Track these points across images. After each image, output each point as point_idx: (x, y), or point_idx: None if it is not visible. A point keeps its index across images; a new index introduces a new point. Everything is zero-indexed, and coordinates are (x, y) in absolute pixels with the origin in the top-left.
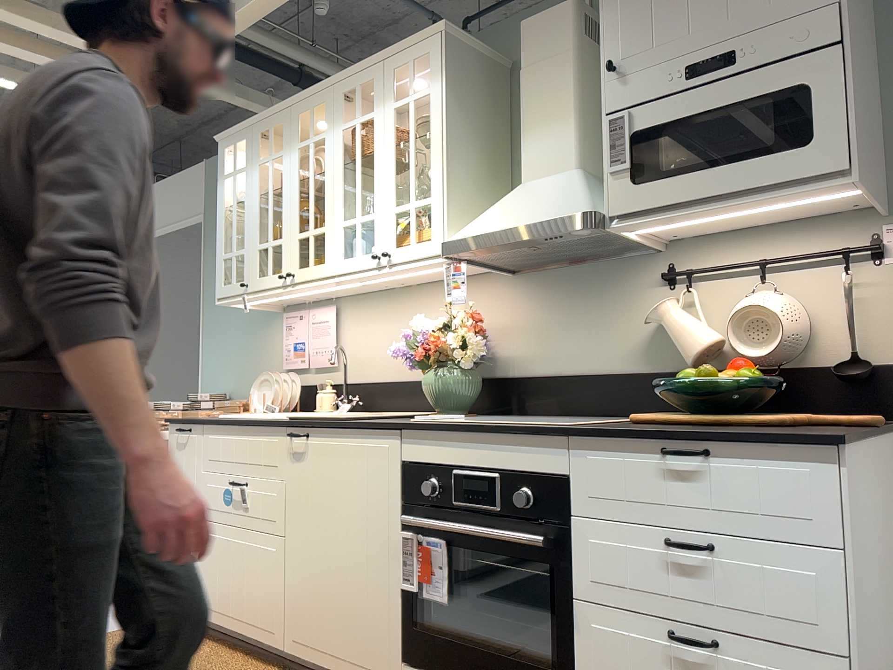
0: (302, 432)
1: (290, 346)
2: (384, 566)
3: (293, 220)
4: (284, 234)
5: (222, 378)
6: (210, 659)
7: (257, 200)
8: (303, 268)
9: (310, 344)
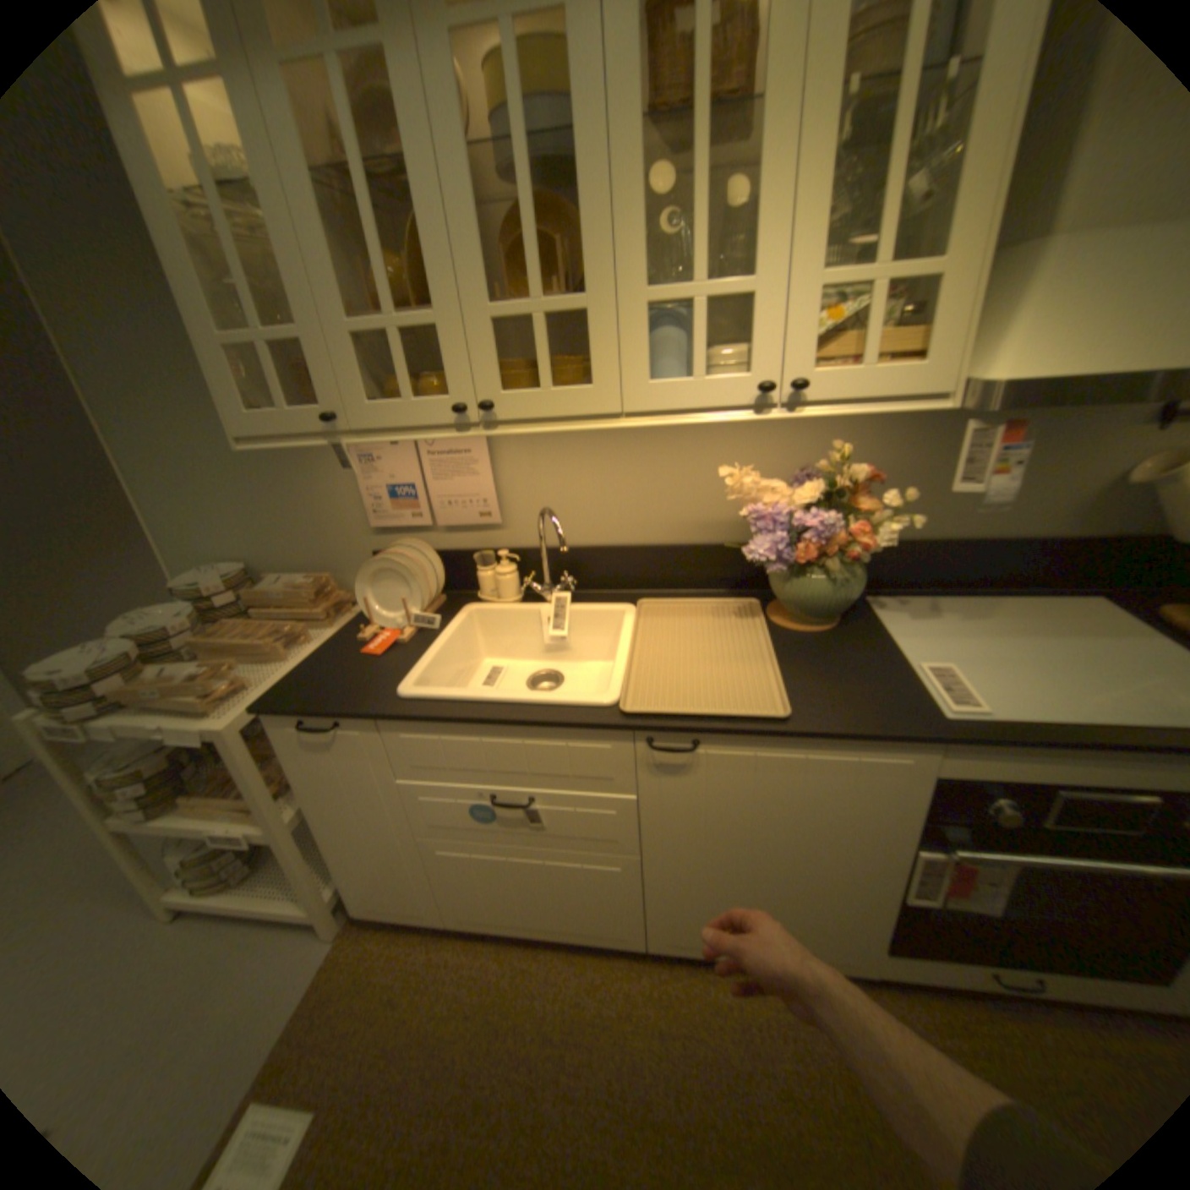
0: (685, 738)
1: (382, 491)
2: (874, 885)
3: (470, 267)
4: (441, 302)
5: (212, 540)
6: (521, 987)
7: (307, 188)
8: (524, 394)
9: (435, 489)
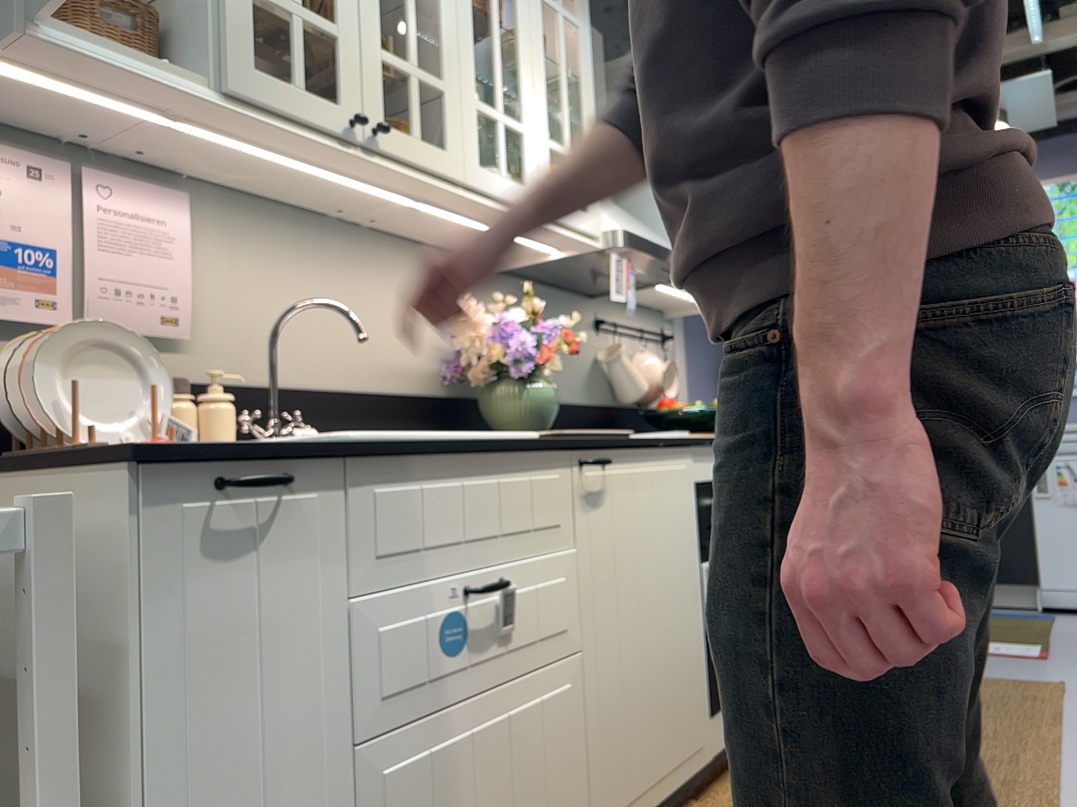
0: (598, 457)
1: None
2: (693, 614)
3: (370, 11)
4: (343, 21)
5: None
6: None
7: None
8: (399, 133)
9: (95, 264)
